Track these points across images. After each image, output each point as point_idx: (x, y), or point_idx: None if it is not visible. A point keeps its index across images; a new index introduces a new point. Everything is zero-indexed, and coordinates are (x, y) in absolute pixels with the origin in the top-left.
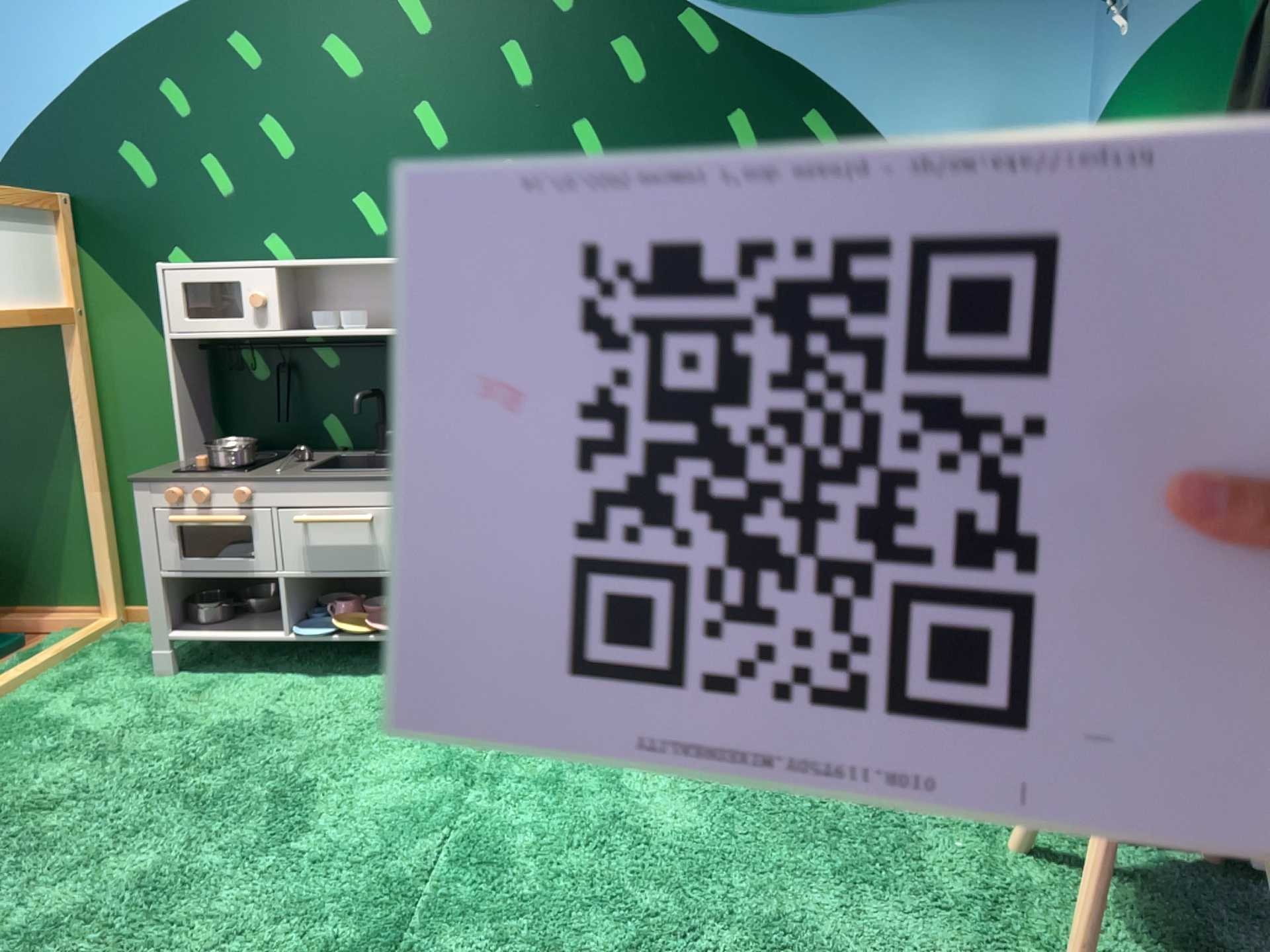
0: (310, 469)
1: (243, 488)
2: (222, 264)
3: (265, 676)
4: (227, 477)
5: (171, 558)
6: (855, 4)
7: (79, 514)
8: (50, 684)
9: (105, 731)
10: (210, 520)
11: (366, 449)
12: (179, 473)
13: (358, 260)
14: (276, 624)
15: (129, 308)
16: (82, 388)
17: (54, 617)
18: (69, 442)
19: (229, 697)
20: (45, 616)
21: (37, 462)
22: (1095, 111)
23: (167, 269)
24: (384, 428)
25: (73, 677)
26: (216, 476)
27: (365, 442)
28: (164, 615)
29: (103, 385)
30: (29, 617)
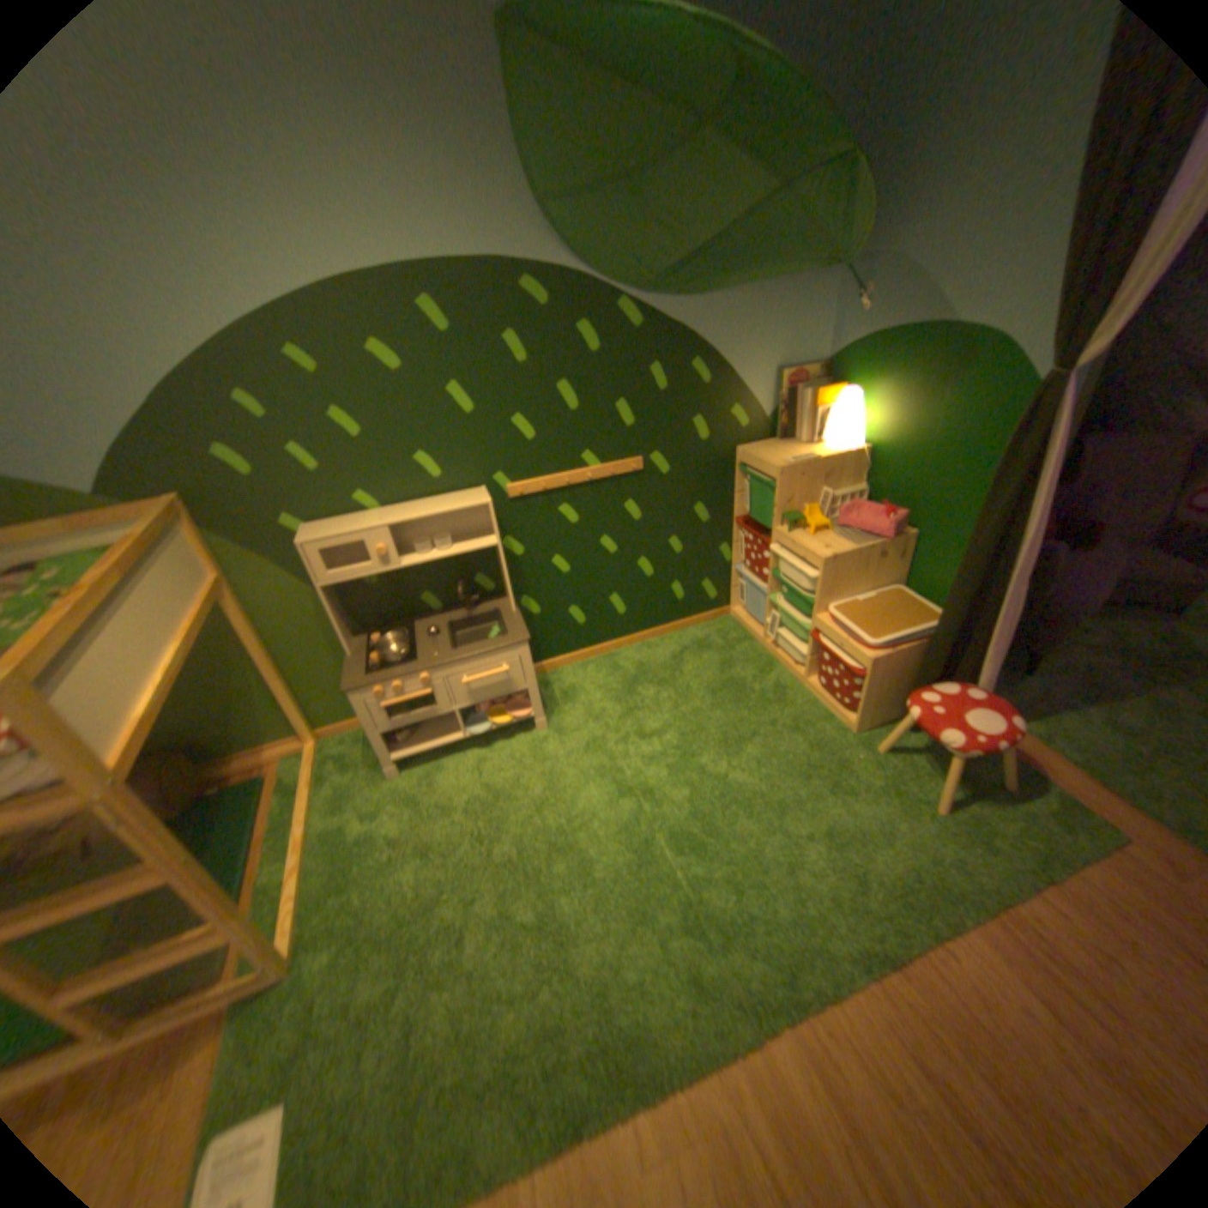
0: (454, 647)
1: (423, 674)
2: (329, 522)
3: (454, 756)
4: (411, 671)
5: (375, 718)
6: (721, 289)
7: (262, 693)
8: (324, 809)
9: (400, 833)
10: (408, 698)
11: (453, 606)
12: (370, 674)
13: (431, 502)
14: (446, 727)
15: (258, 561)
16: (243, 624)
17: (269, 756)
18: (238, 655)
19: (447, 780)
20: (261, 756)
21: (217, 673)
22: (838, 346)
23: (304, 544)
24: (471, 597)
25: (334, 799)
26: (400, 671)
27: (452, 603)
28: (385, 751)
29: (253, 615)
30: (251, 761)
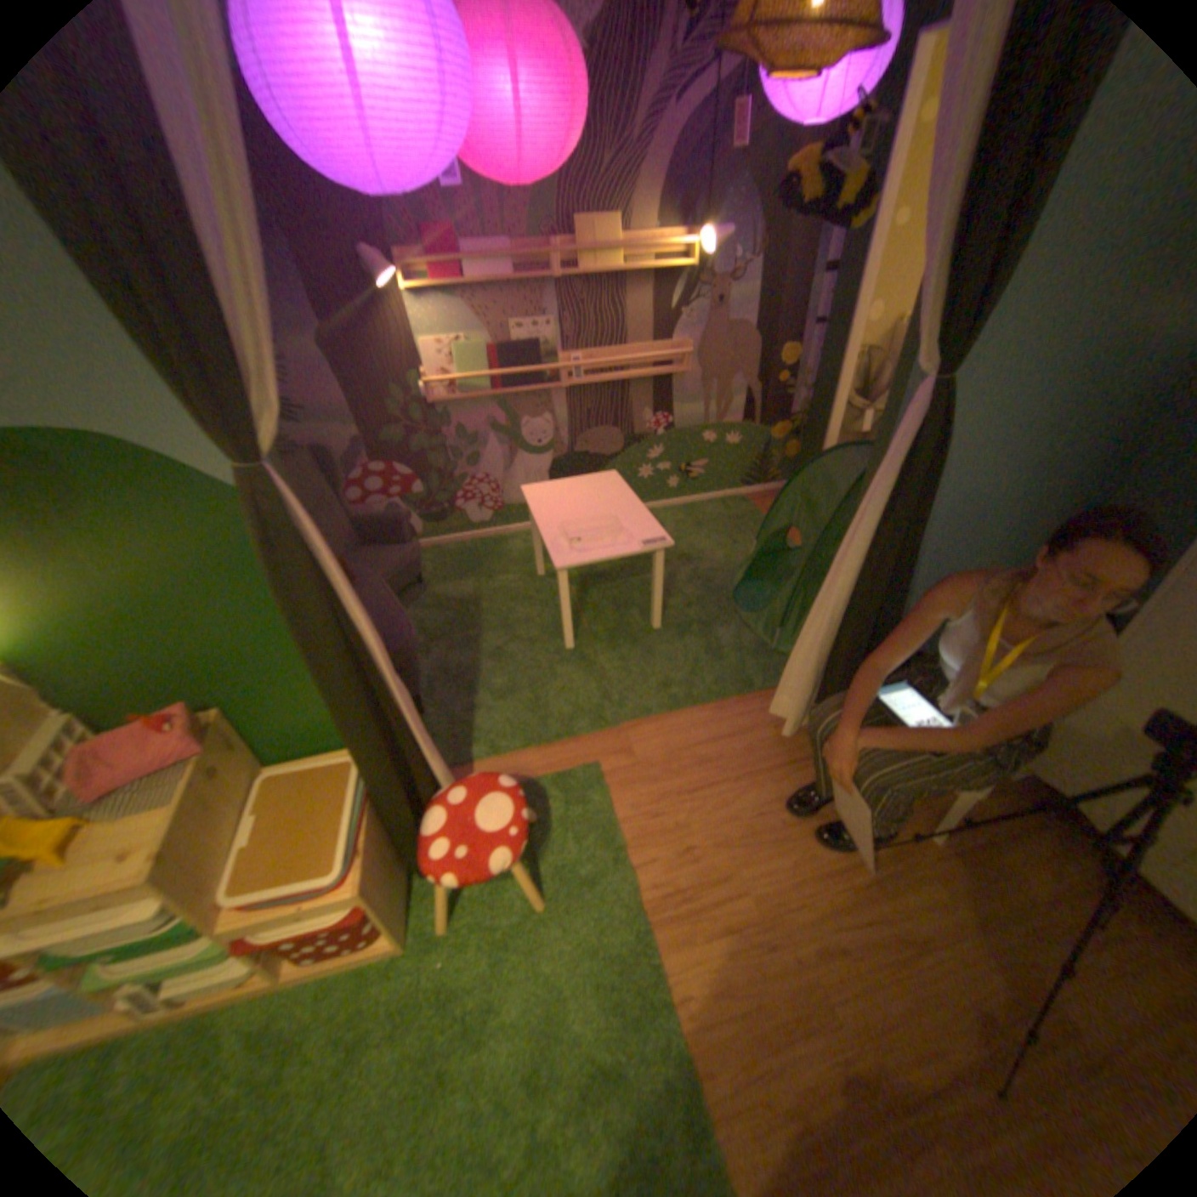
0: None
1: None
2: None
3: None
4: None
5: None
6: None
7: None
8: None
9: None
10: None
11: None
12: None
13: None
14: None
15: None
16: None
17: None
18: None
19: None
20: None
21: None
22: None
23: None
24: None
25: None
26: None
27: None
28: None
29: None
30: None
